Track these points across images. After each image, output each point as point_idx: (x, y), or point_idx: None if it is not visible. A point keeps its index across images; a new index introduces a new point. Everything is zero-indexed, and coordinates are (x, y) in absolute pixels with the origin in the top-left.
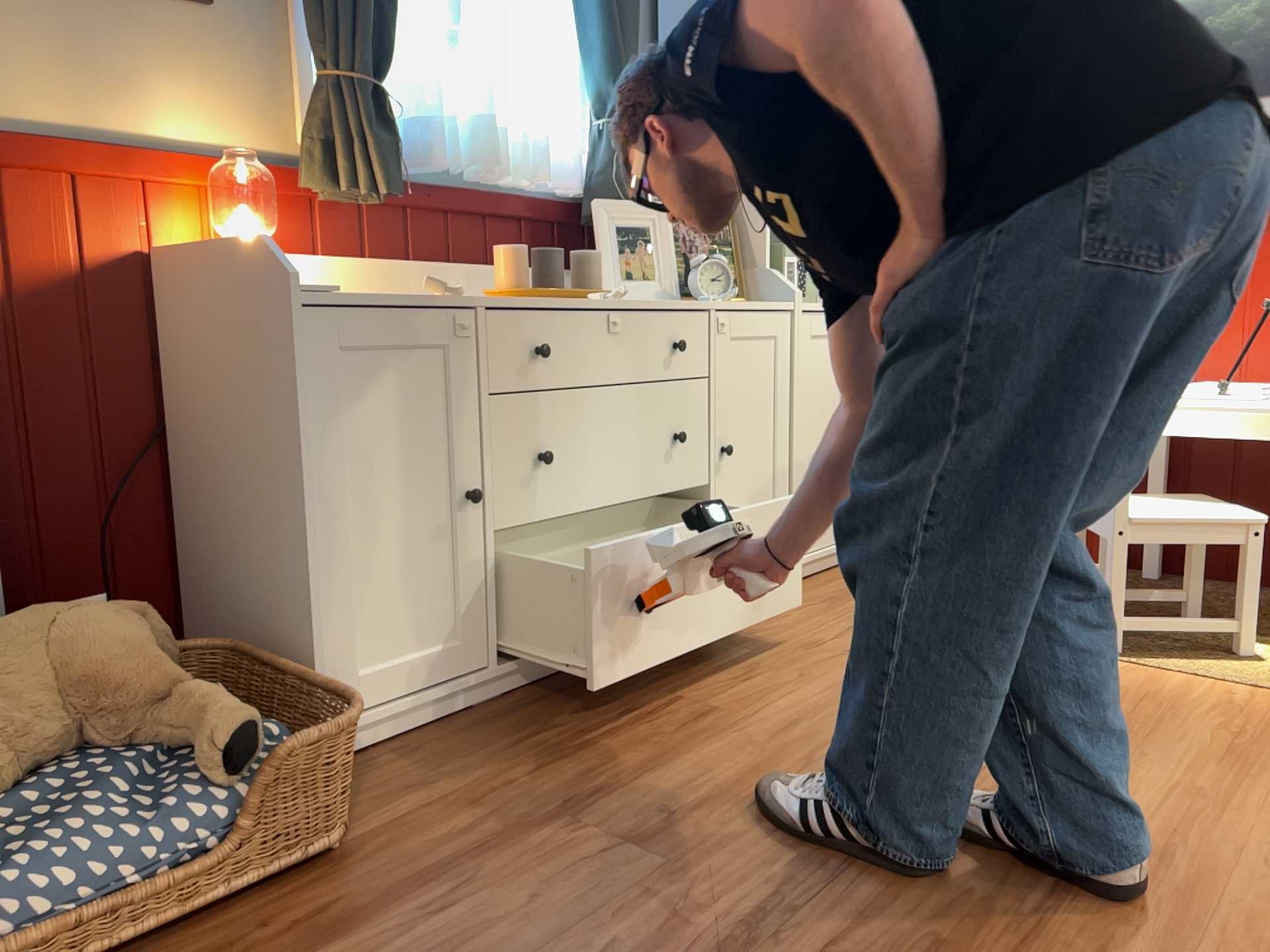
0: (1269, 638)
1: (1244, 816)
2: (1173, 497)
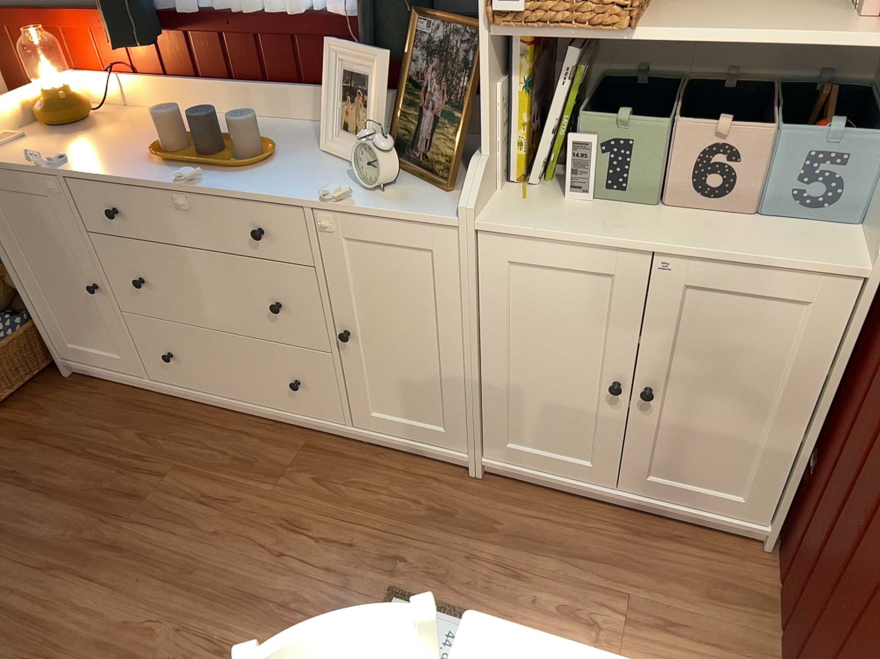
0: None
1: None
2: None
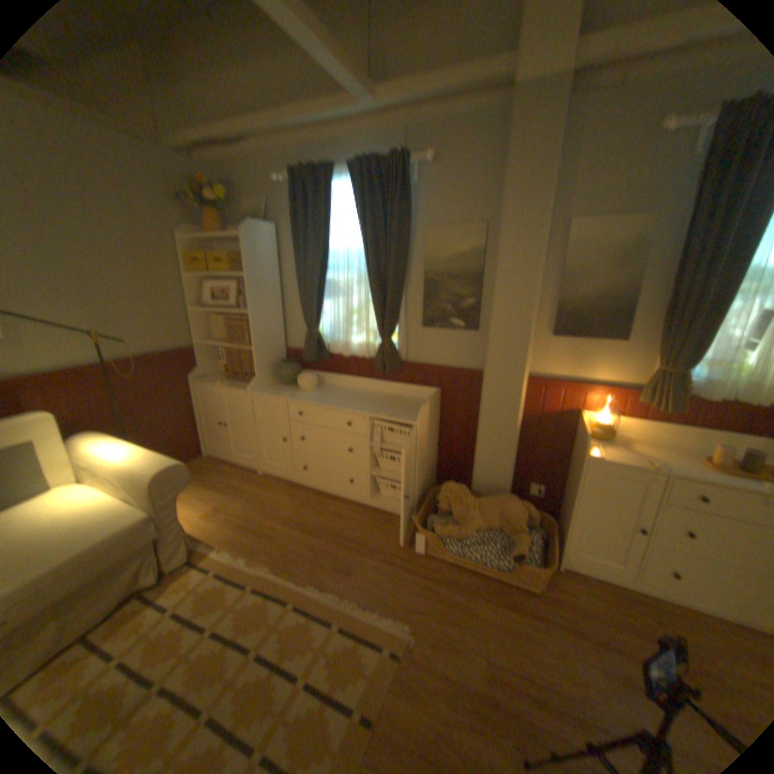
0: None
1: None
2: None
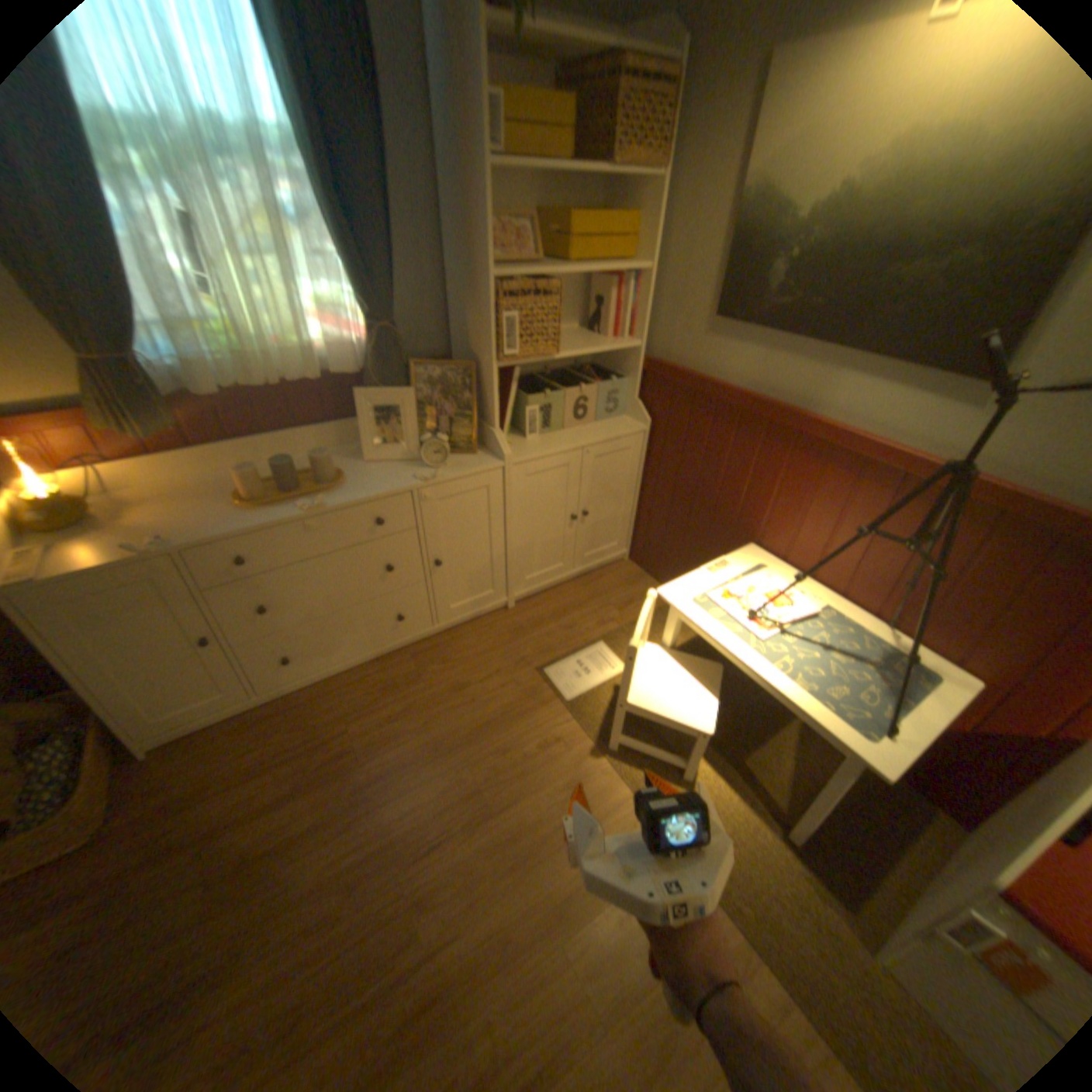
0: (724, 762)
1: (506, 980)
2: (696, 668)
